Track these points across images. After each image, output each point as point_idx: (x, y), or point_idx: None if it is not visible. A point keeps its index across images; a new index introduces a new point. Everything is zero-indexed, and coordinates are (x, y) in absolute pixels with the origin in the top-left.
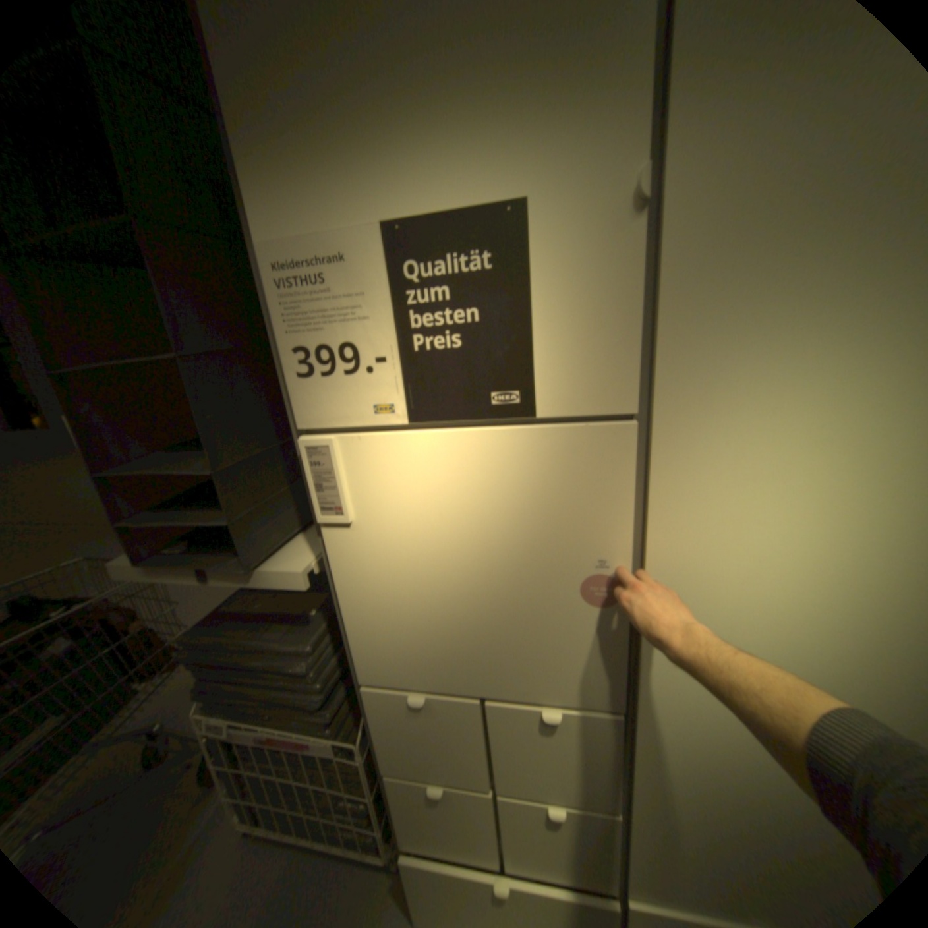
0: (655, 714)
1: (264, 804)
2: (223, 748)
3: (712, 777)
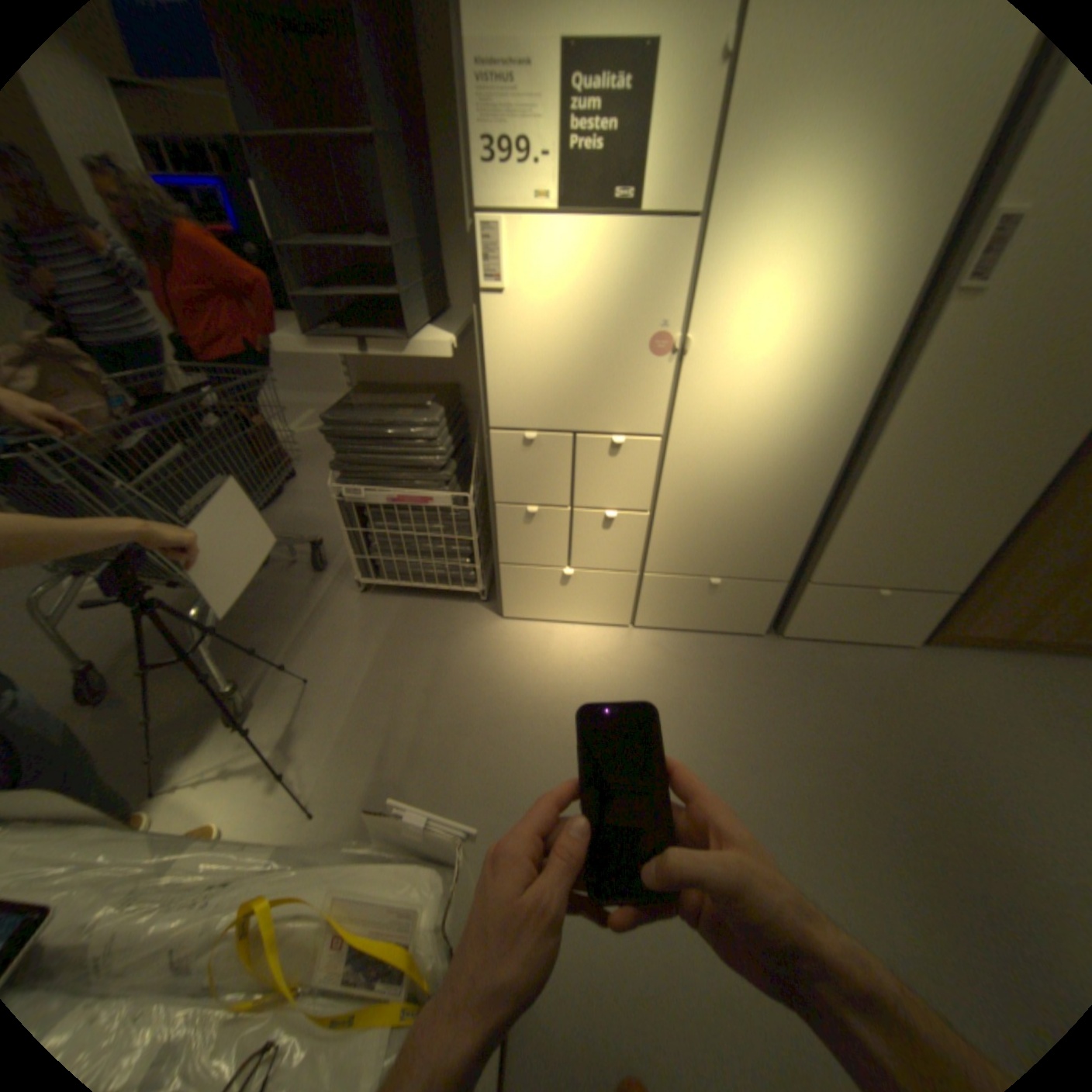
0: (681, 434)
1: (389, 557)
2: (359, 511)
3: (705, 476)
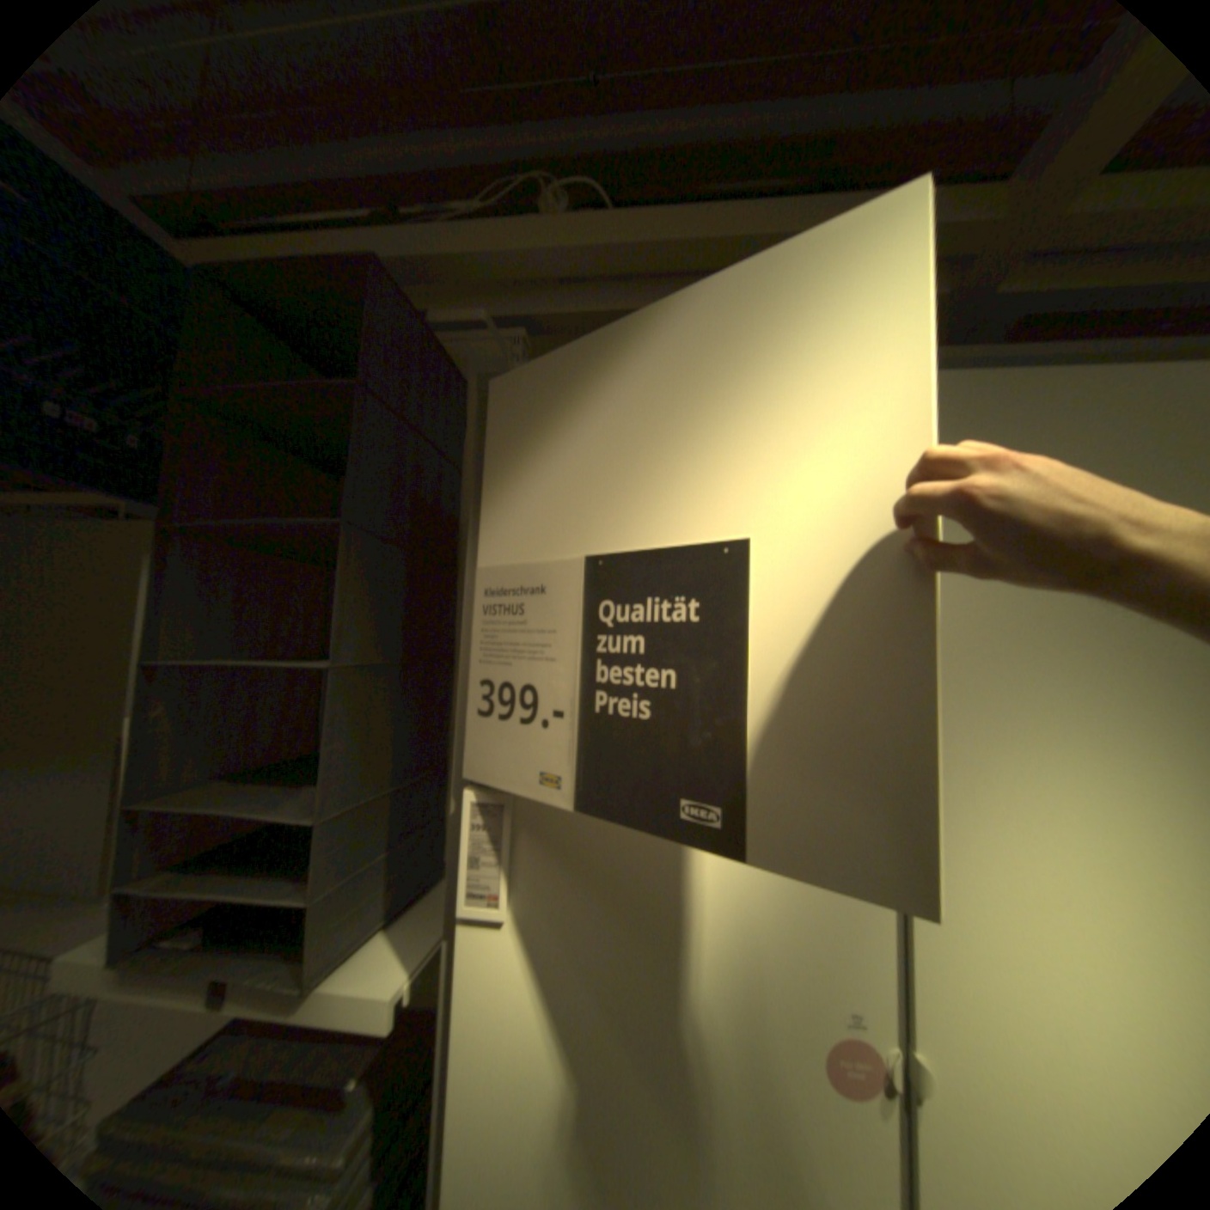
0: None
1: None
2: None
3: None
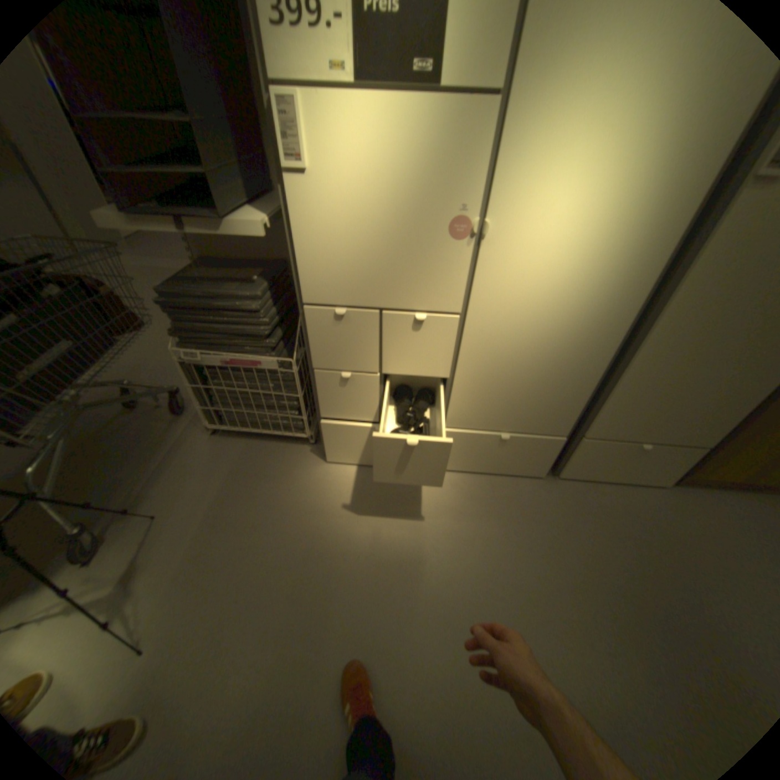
0: (476, 312)
1: (229, 408)
2: (198, 371)
3: (497, 349)
